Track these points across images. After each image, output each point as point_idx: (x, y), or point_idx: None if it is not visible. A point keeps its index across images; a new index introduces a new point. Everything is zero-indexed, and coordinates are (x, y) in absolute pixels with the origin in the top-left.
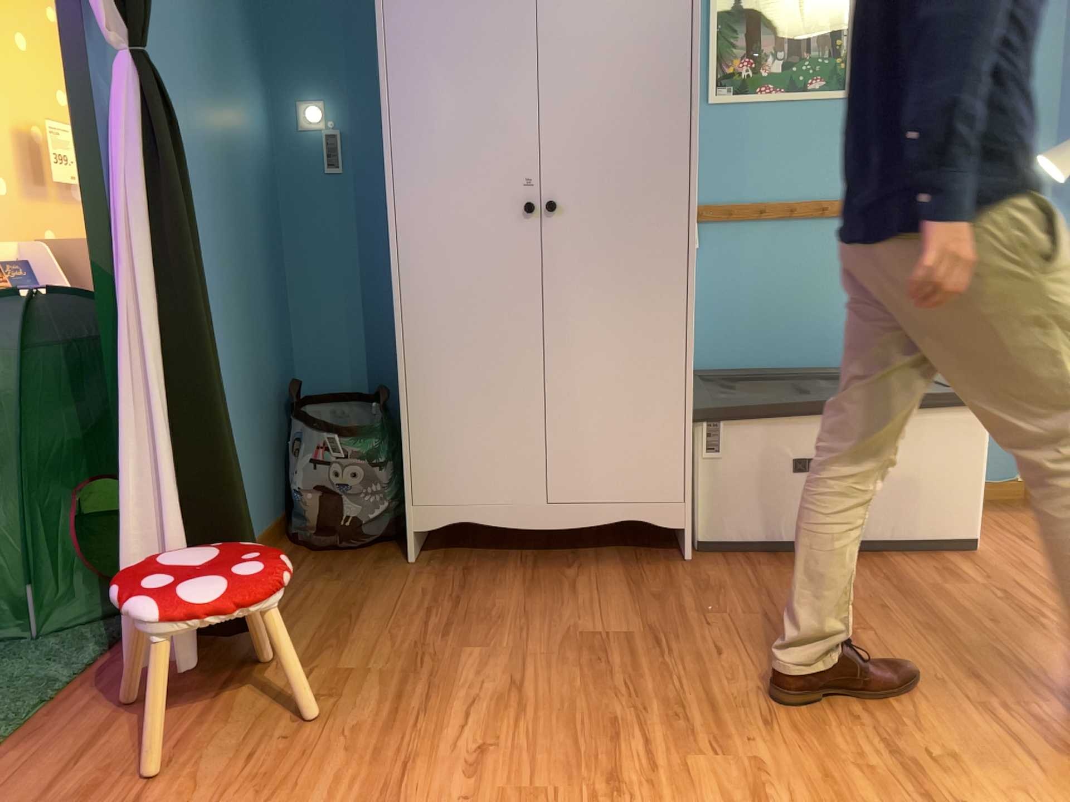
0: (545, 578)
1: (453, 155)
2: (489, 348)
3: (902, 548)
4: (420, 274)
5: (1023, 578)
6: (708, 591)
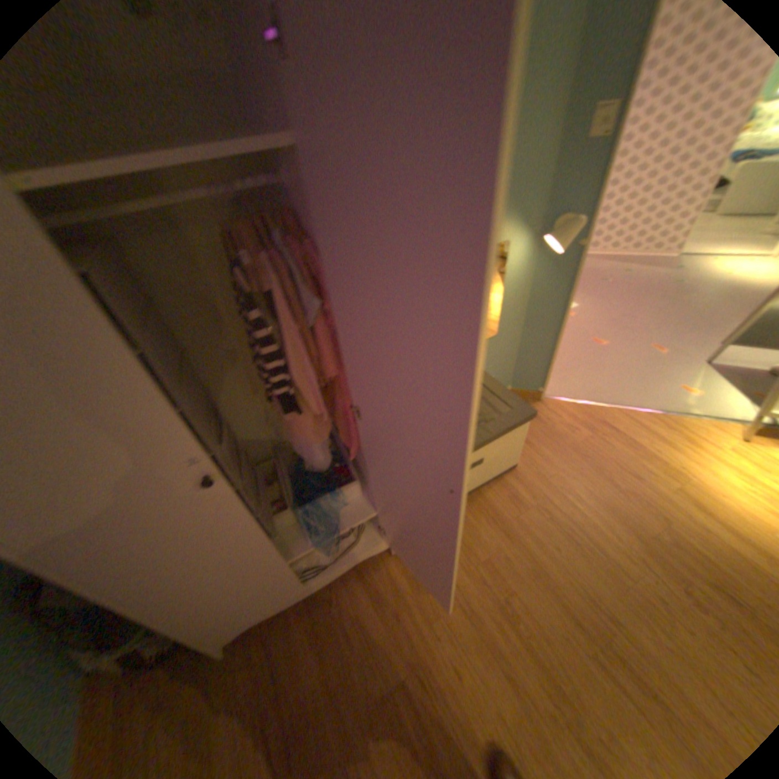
0: (320, 626)
1: (71, 478)
2: (219, 562)
3: (486, 483)
4: (110, 567)
5: (544, 488)
6: (419, 589)
